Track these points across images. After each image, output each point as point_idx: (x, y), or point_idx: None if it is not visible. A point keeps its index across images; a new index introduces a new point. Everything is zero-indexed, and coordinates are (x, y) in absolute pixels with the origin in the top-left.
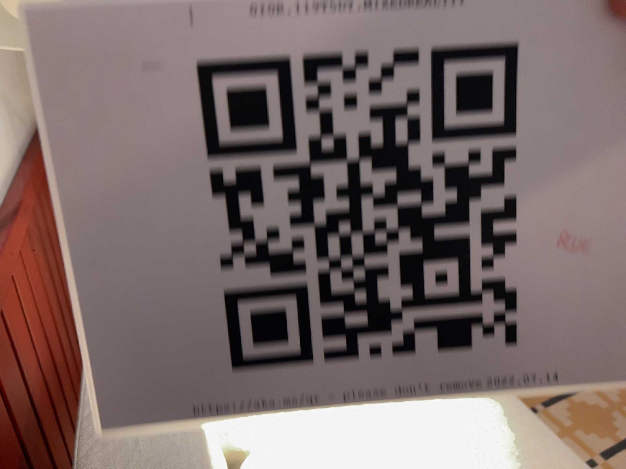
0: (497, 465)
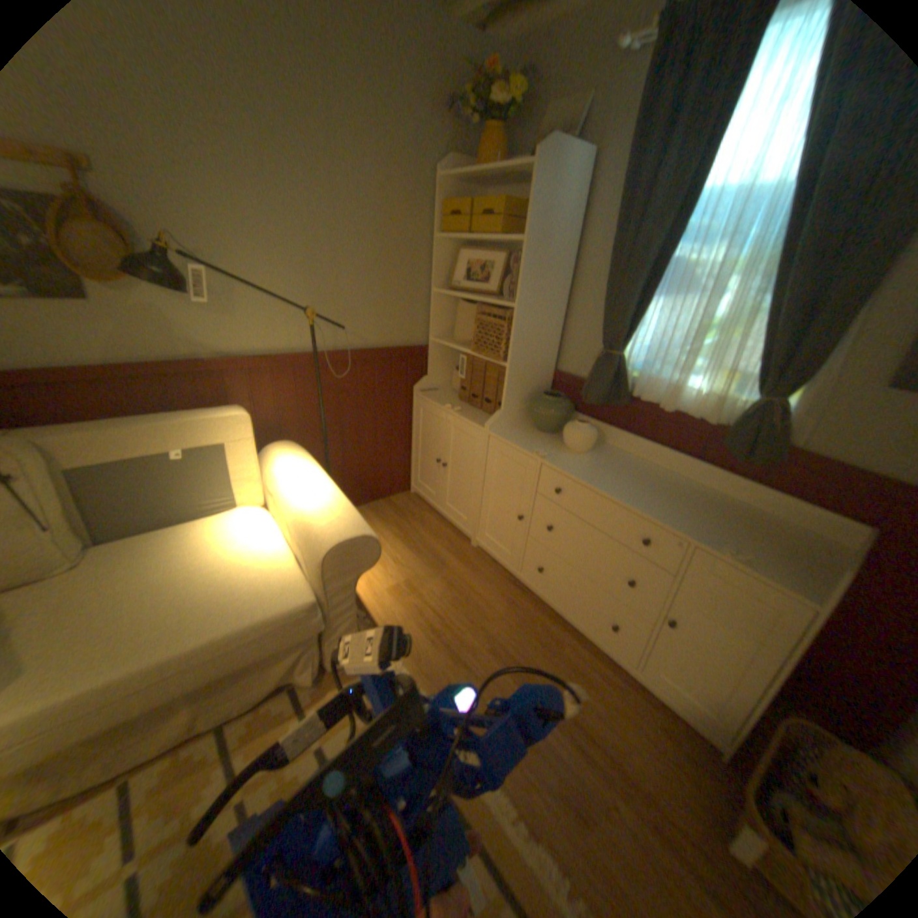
0: (225, 592)
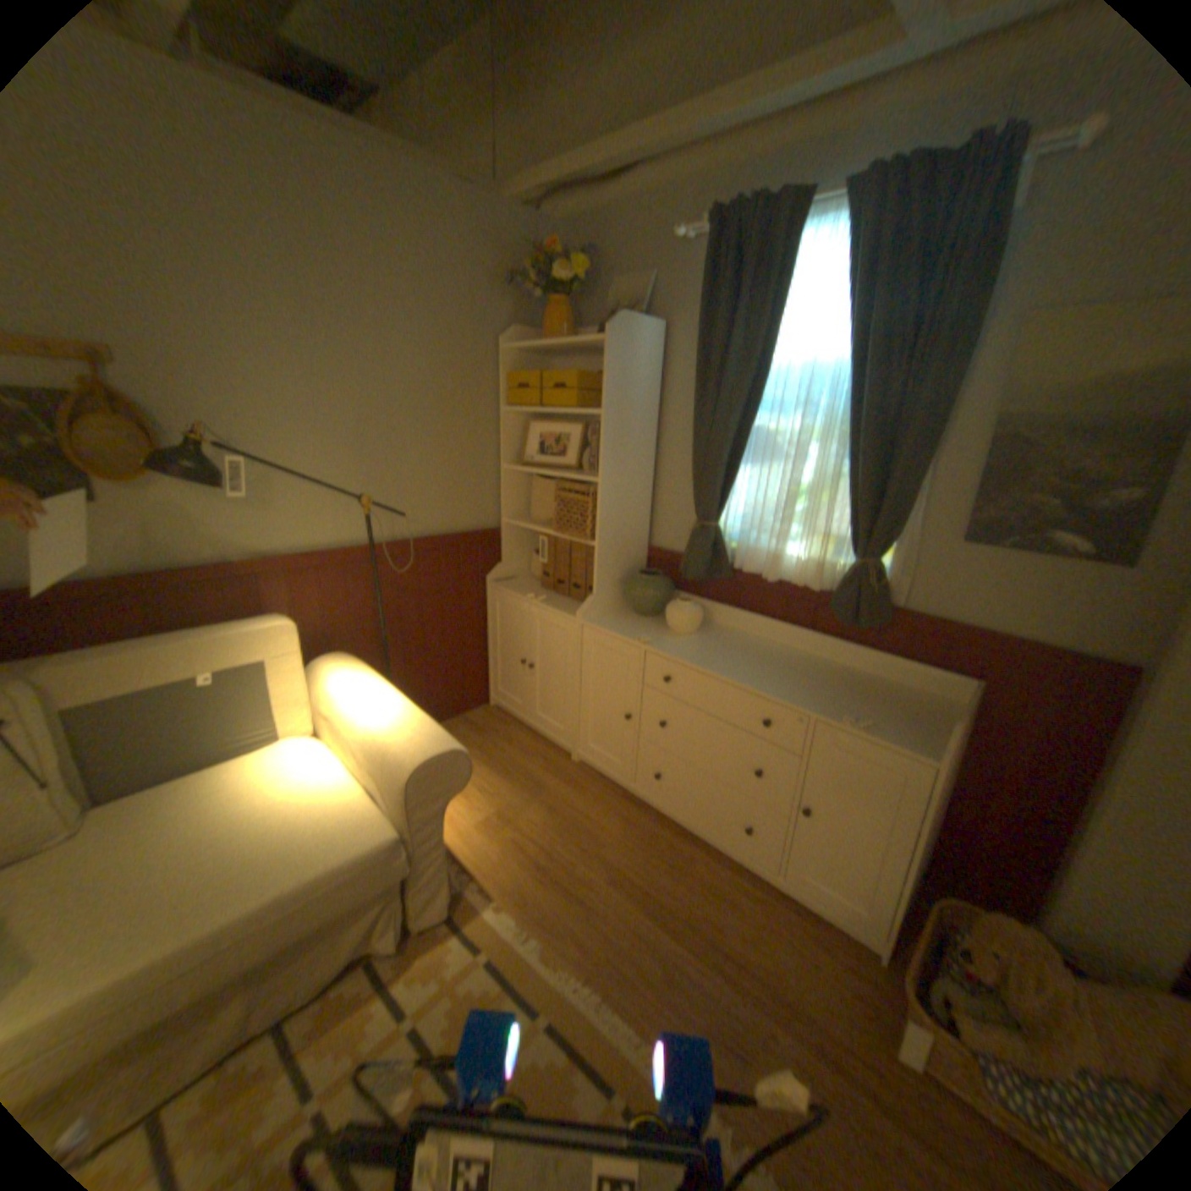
0: (284, 842)
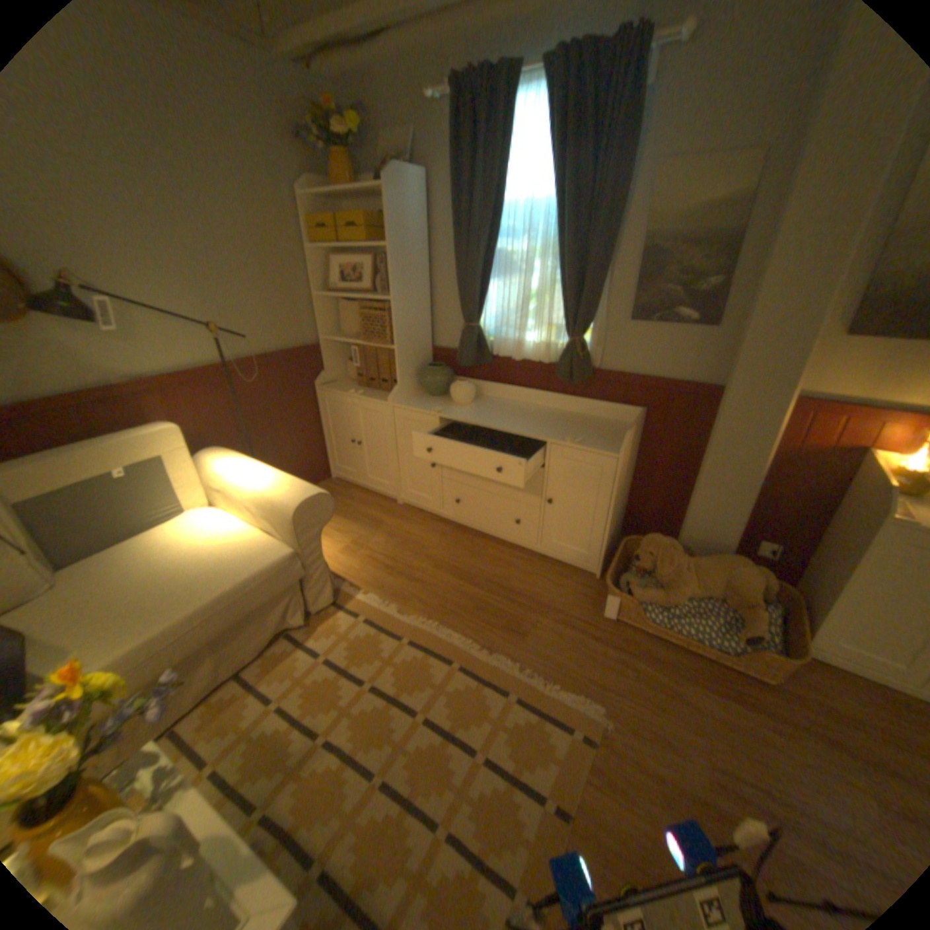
0: (214, 564)
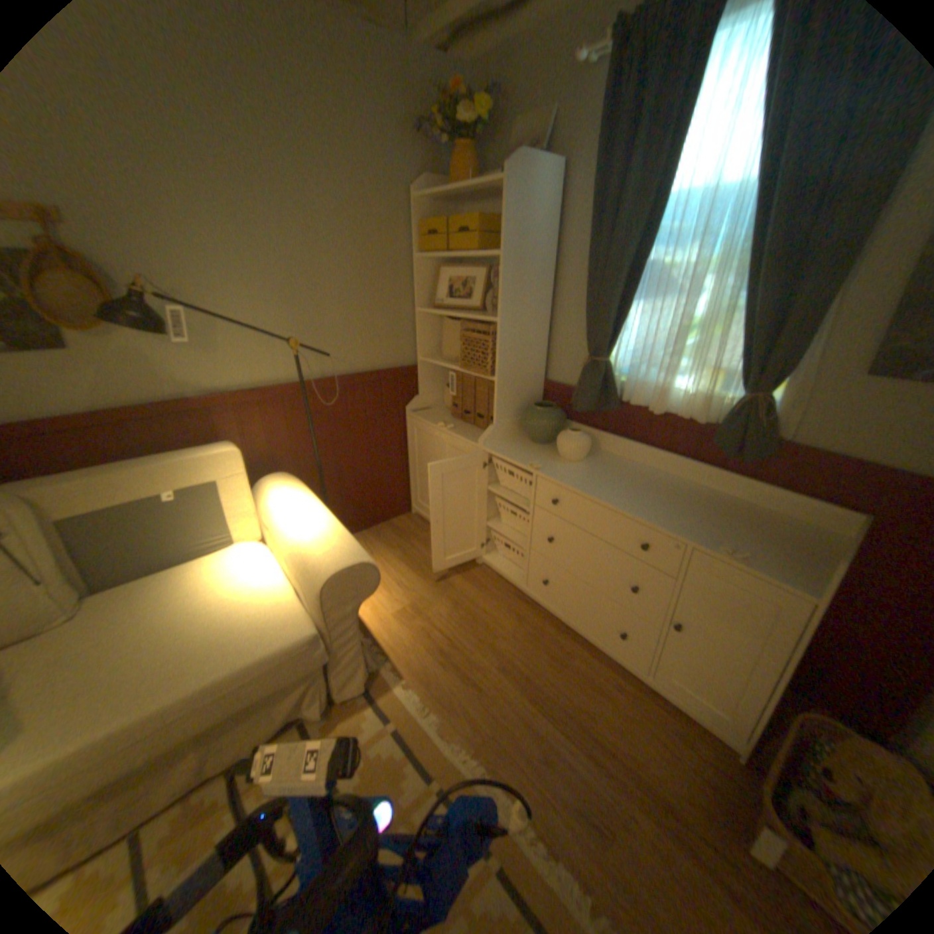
0: (225, 632)
